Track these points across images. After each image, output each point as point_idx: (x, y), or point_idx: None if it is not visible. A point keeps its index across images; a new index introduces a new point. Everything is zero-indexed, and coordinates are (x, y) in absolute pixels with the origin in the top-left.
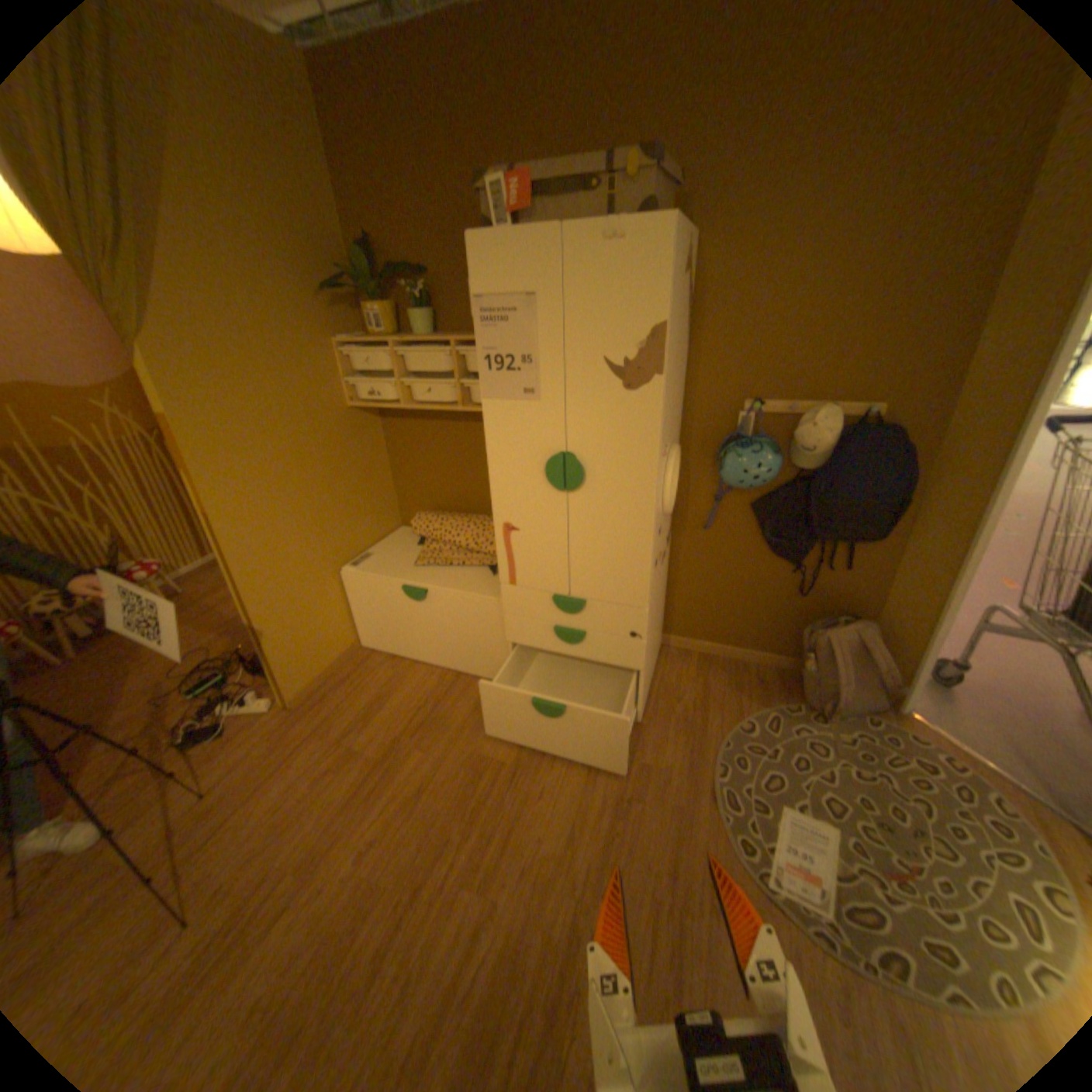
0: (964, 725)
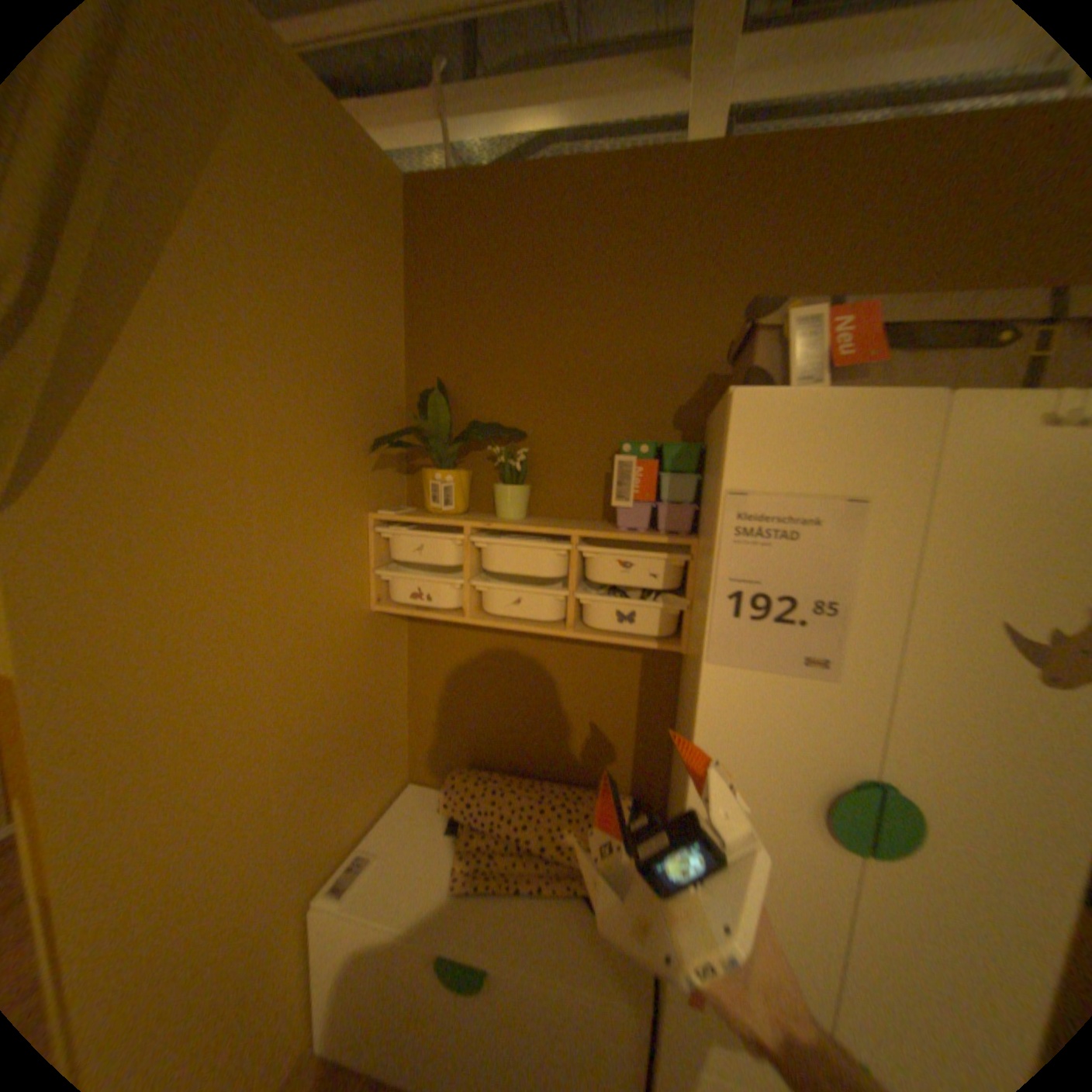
0: None
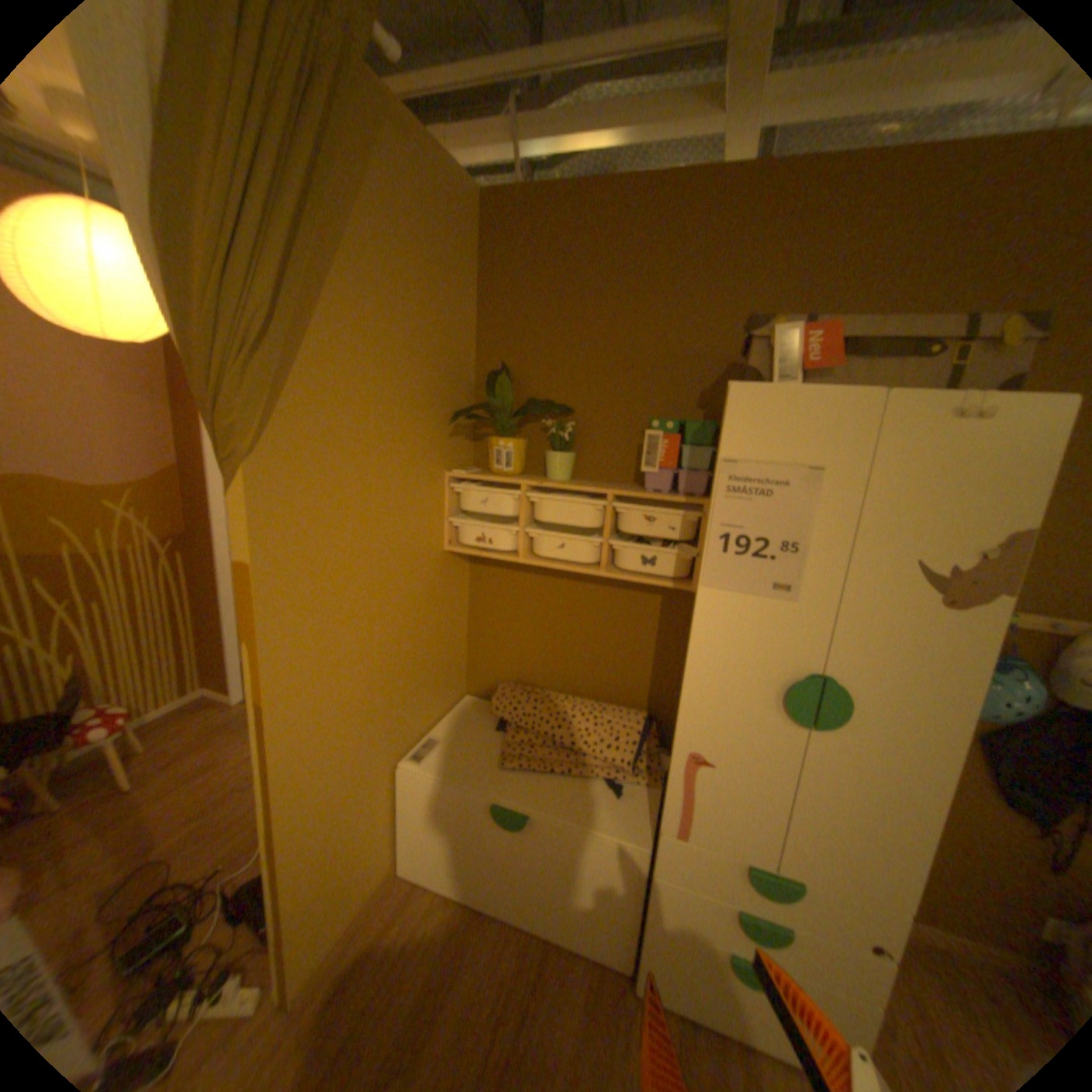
0: None
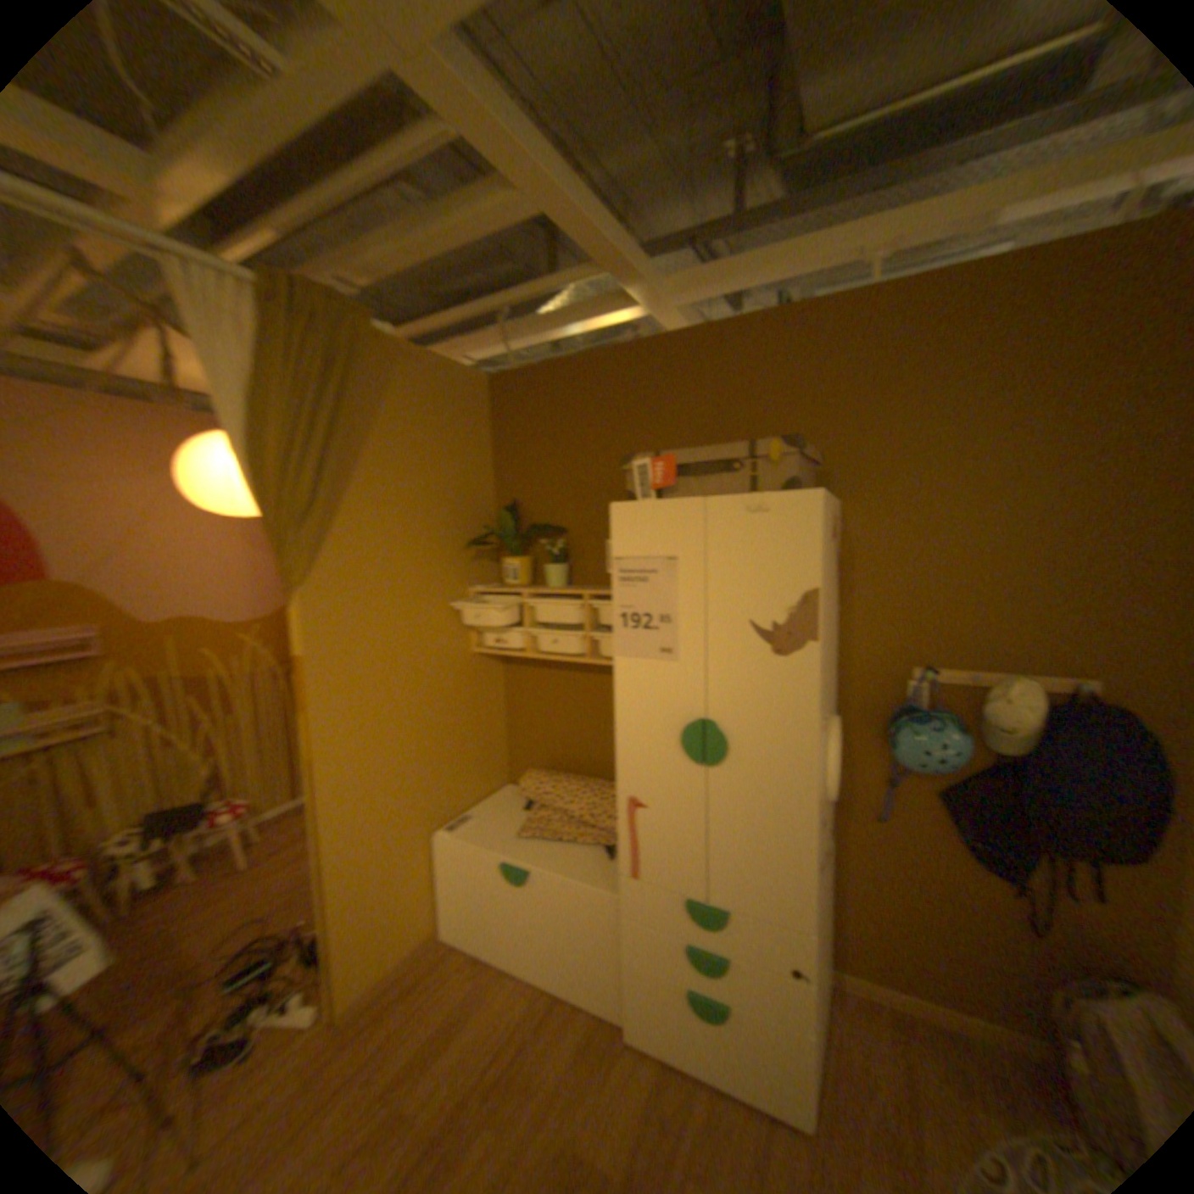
0: None
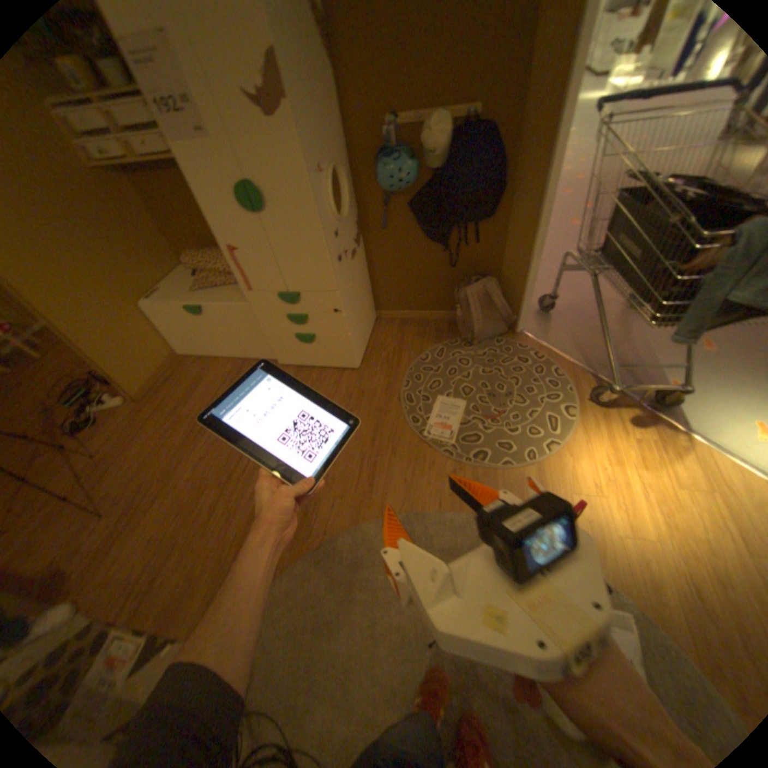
0: (549, 333)
